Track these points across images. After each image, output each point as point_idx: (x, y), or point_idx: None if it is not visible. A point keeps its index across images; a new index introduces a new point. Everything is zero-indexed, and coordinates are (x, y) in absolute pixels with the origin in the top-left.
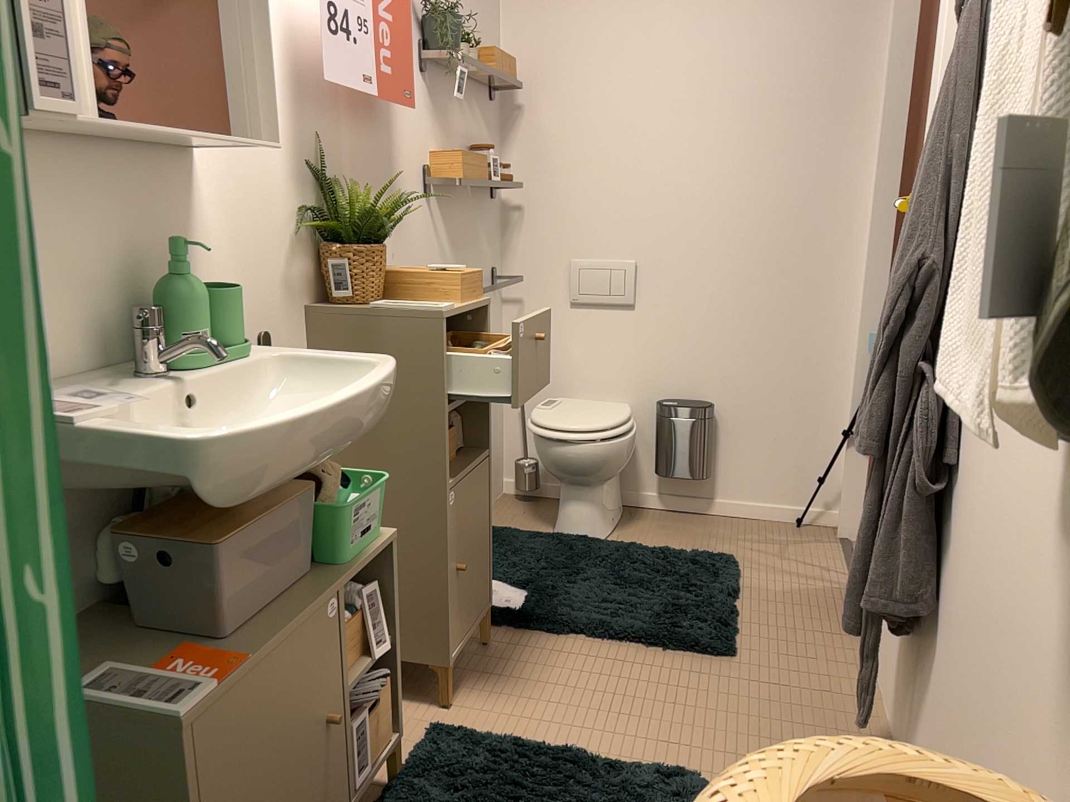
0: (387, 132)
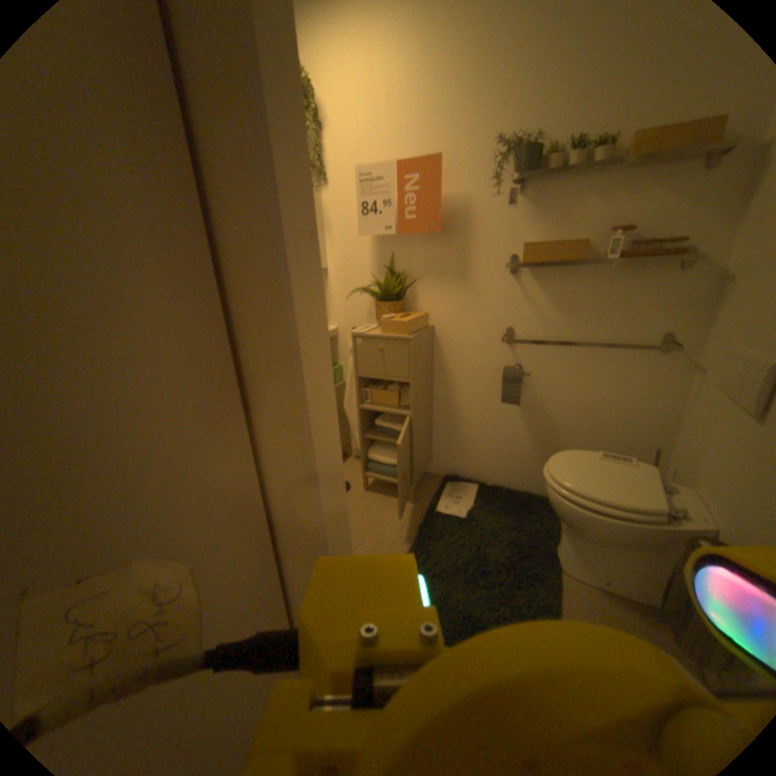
0: (460, 239)
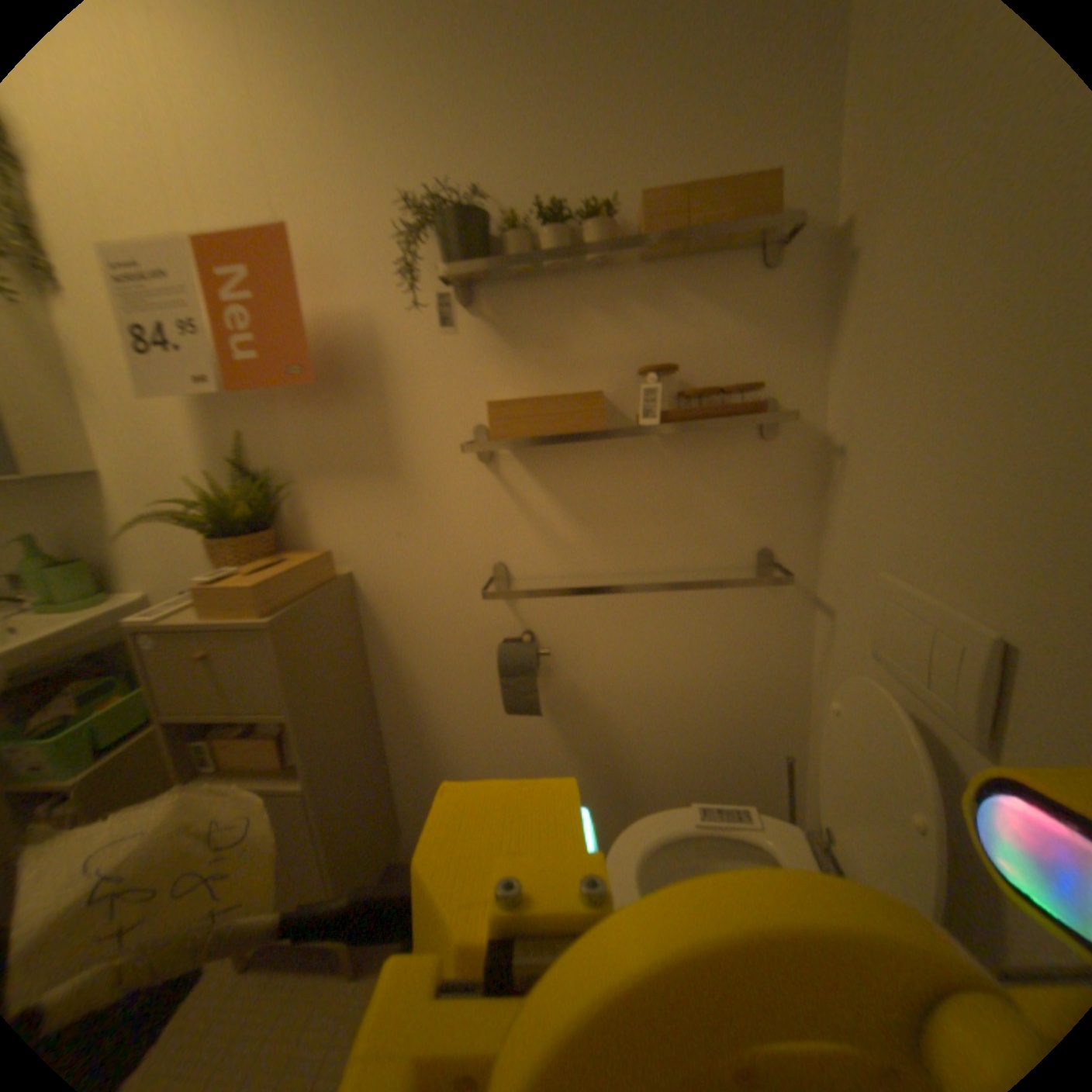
0: (369, 399)
